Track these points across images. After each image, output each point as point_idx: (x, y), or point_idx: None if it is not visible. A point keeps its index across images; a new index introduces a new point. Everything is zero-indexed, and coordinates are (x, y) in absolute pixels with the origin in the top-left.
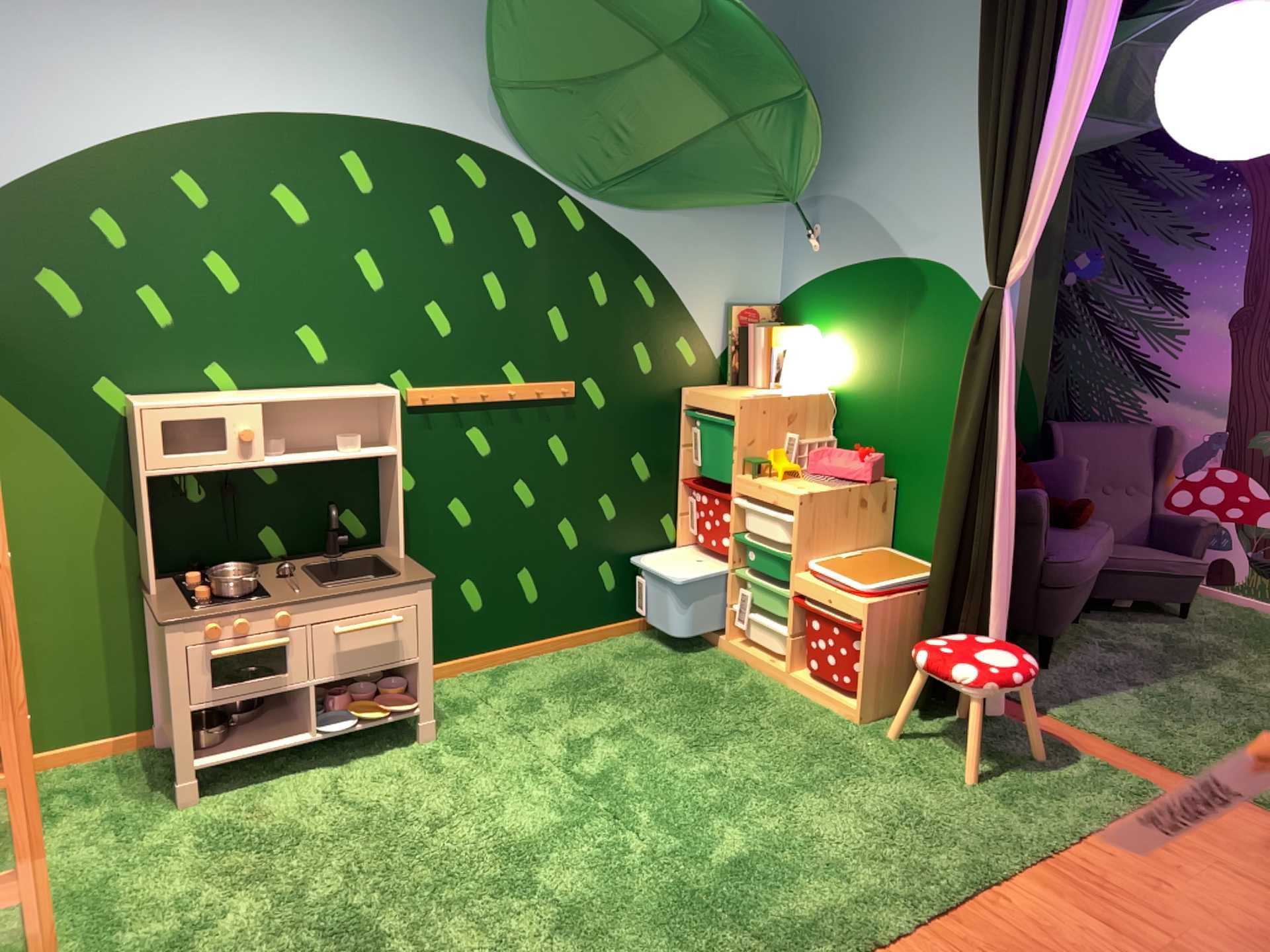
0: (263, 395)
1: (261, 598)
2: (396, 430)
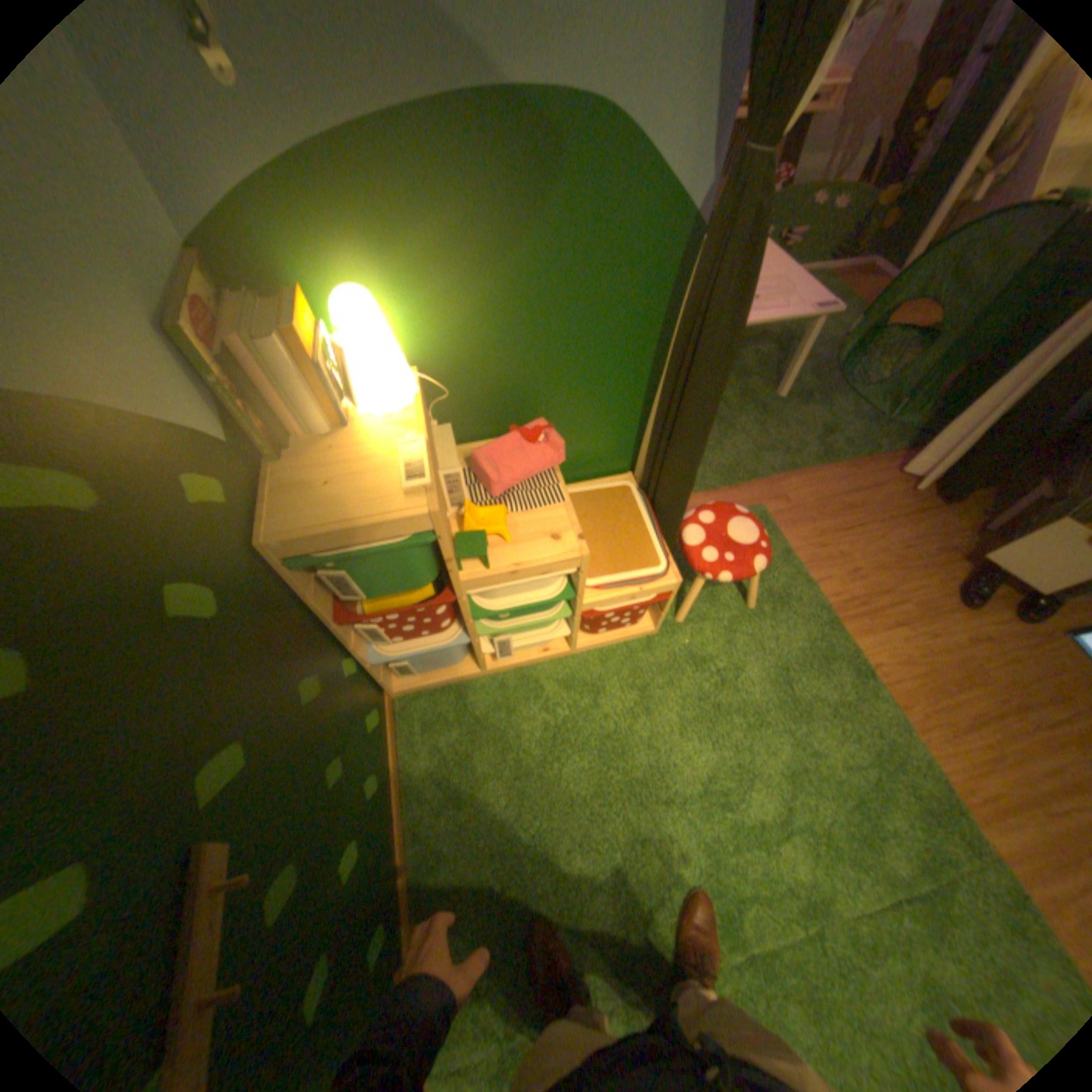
0: None
1: None
2: None
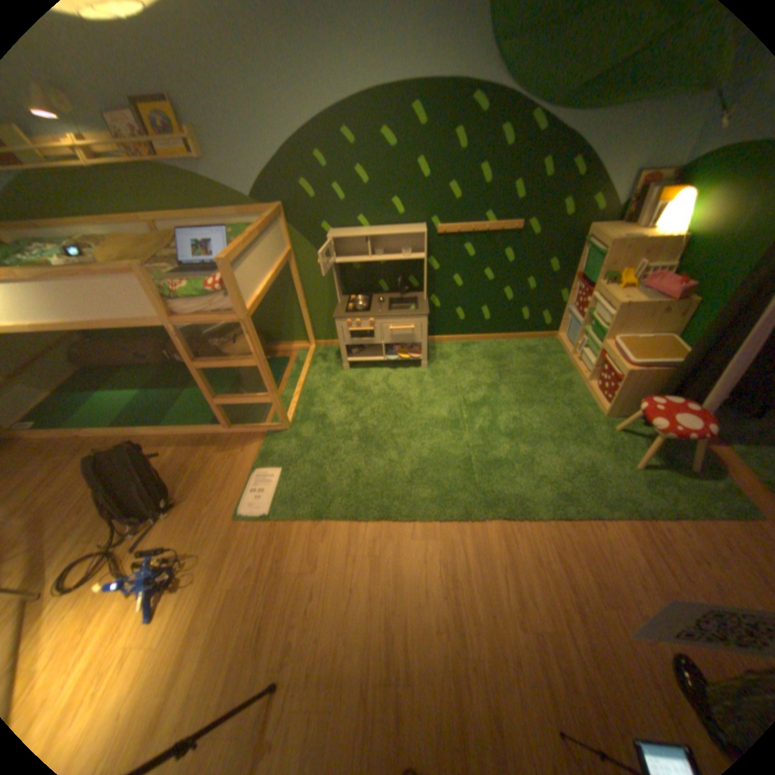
0: (373, 232)
1: (366, 313)
2: (424, 249)
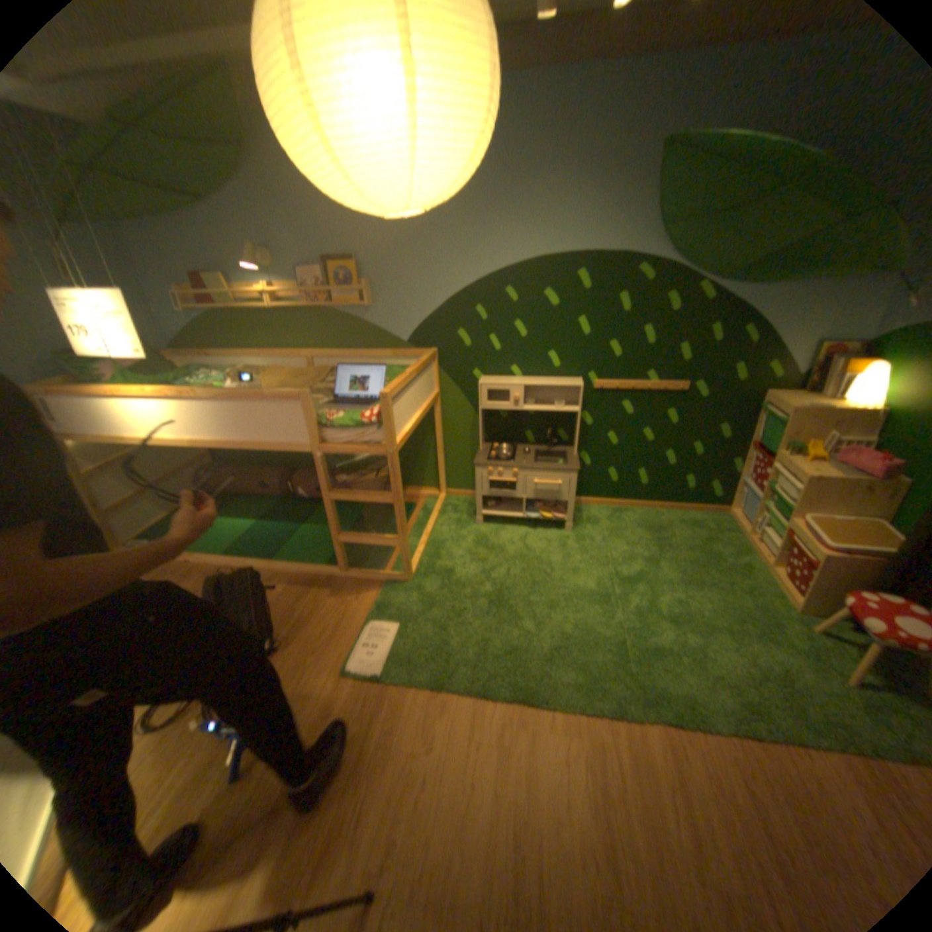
0: (526, 382)
1: (509, 462)
2: (579, 402)
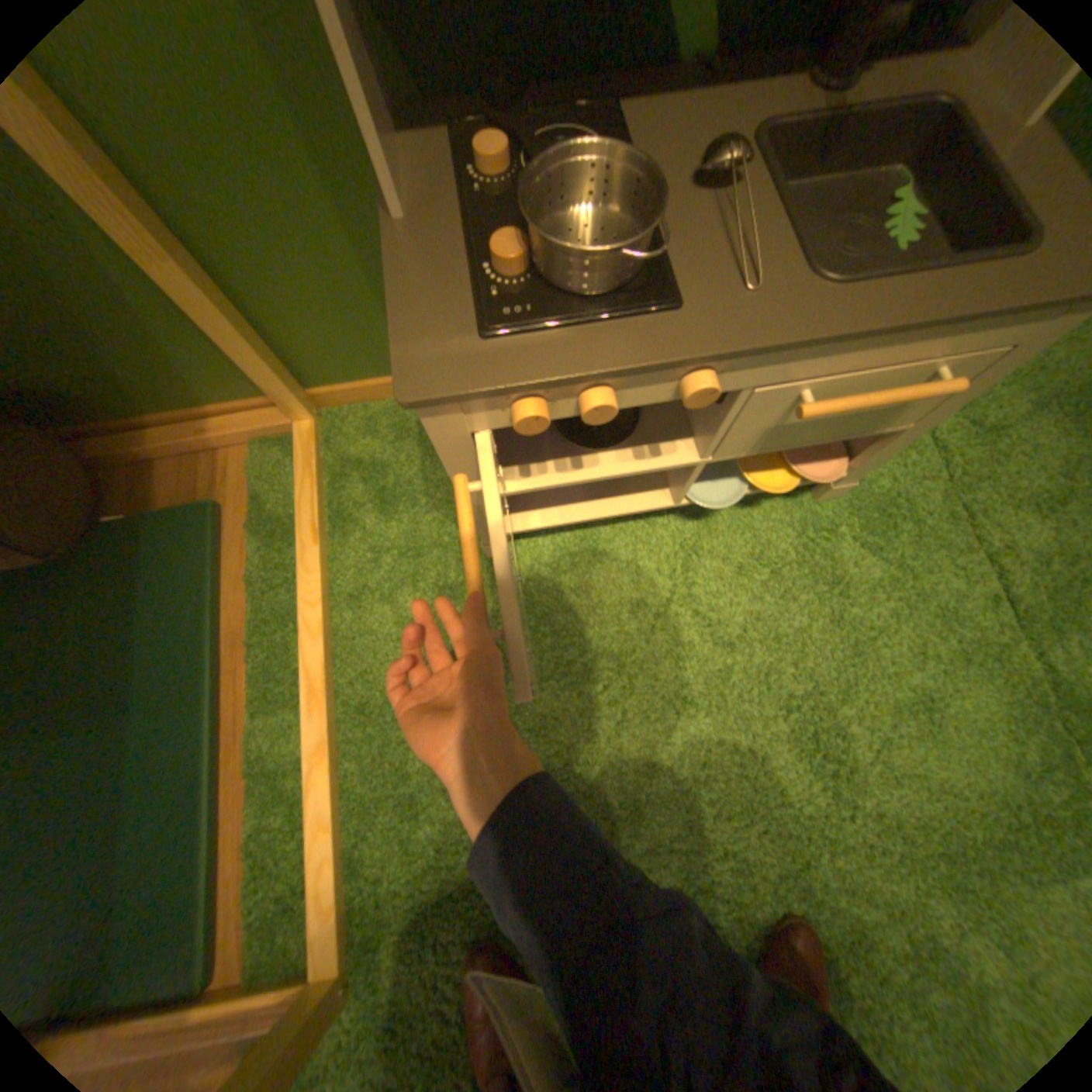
0: None
1: (660, 313)
2: None
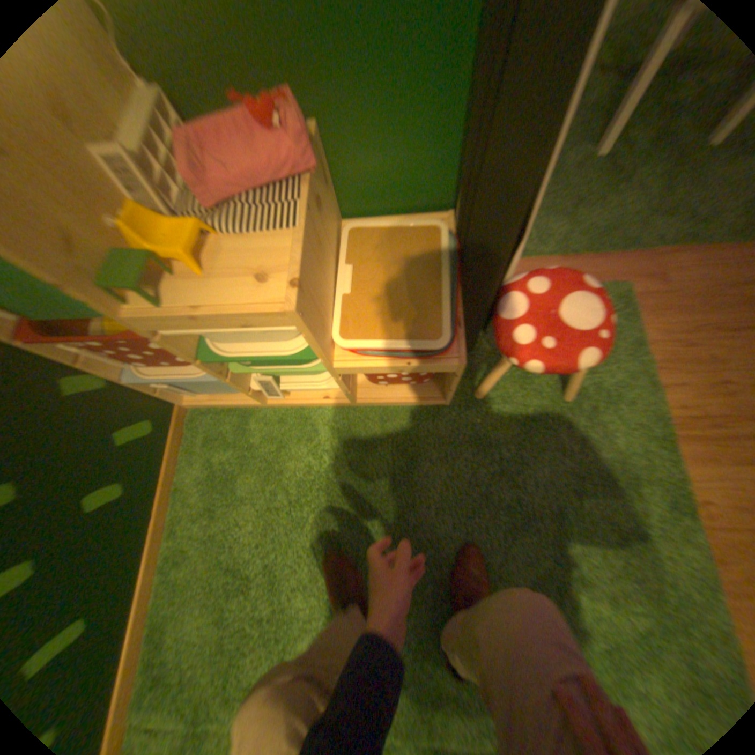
0: None
1: None
2: None
